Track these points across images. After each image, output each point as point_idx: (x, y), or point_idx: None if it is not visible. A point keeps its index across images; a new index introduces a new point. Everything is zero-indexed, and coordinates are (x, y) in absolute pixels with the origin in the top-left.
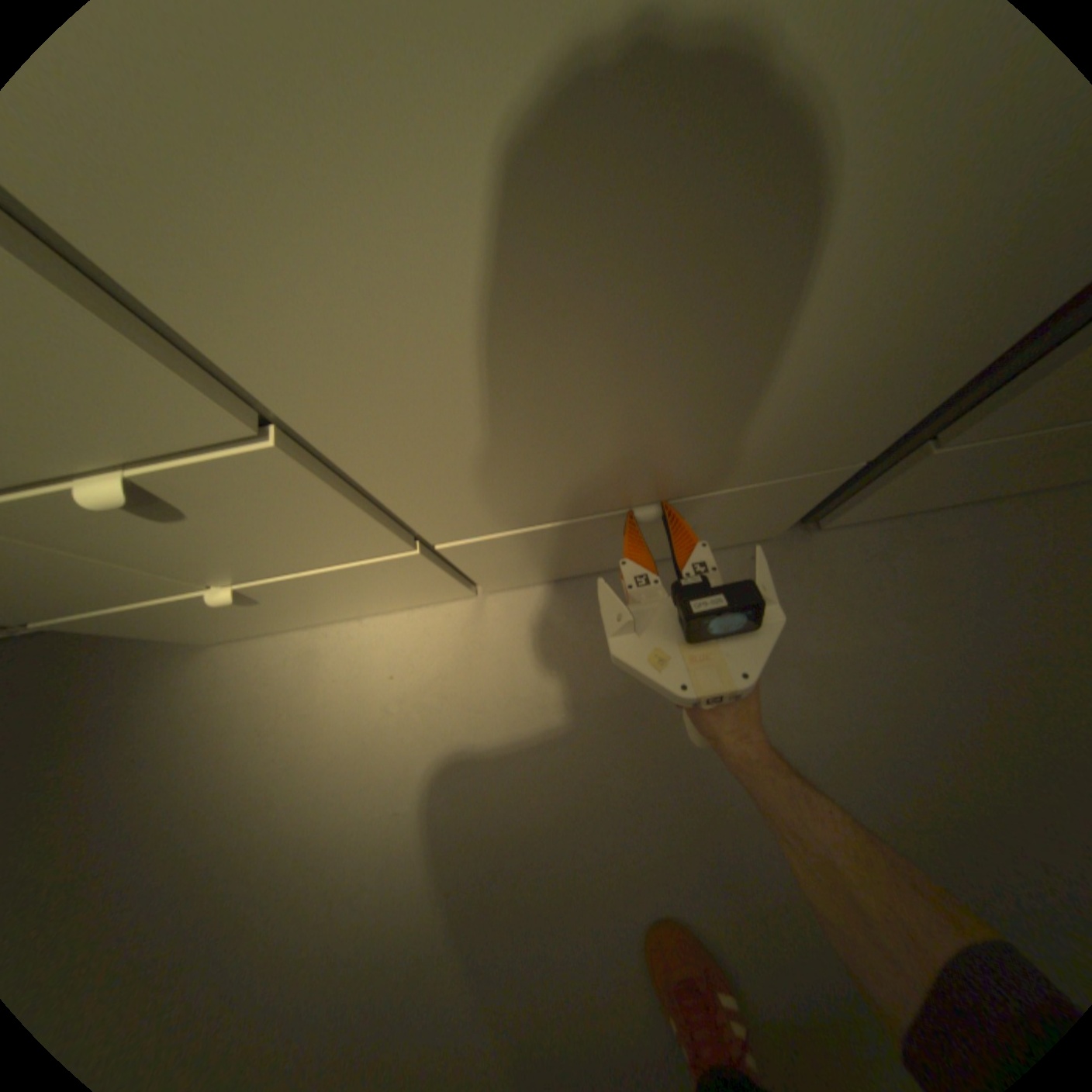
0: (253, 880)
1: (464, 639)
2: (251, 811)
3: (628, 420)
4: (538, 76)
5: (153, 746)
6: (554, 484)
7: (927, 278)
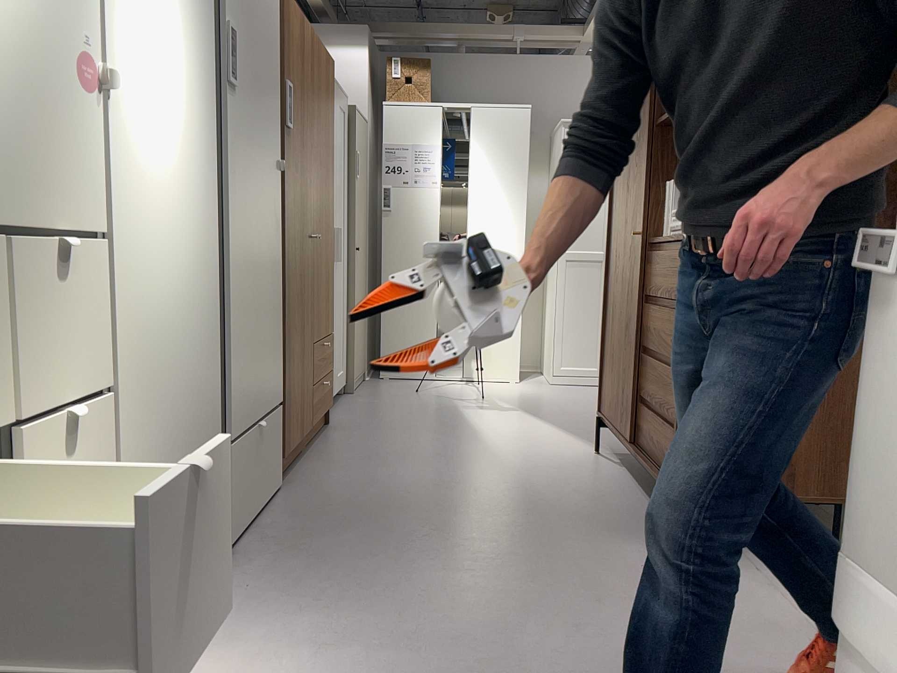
0: None
1: None
2: None
3: (167, 404)
4: (155, 299)
5: None
6: (154, 454)
7: (198, 351)
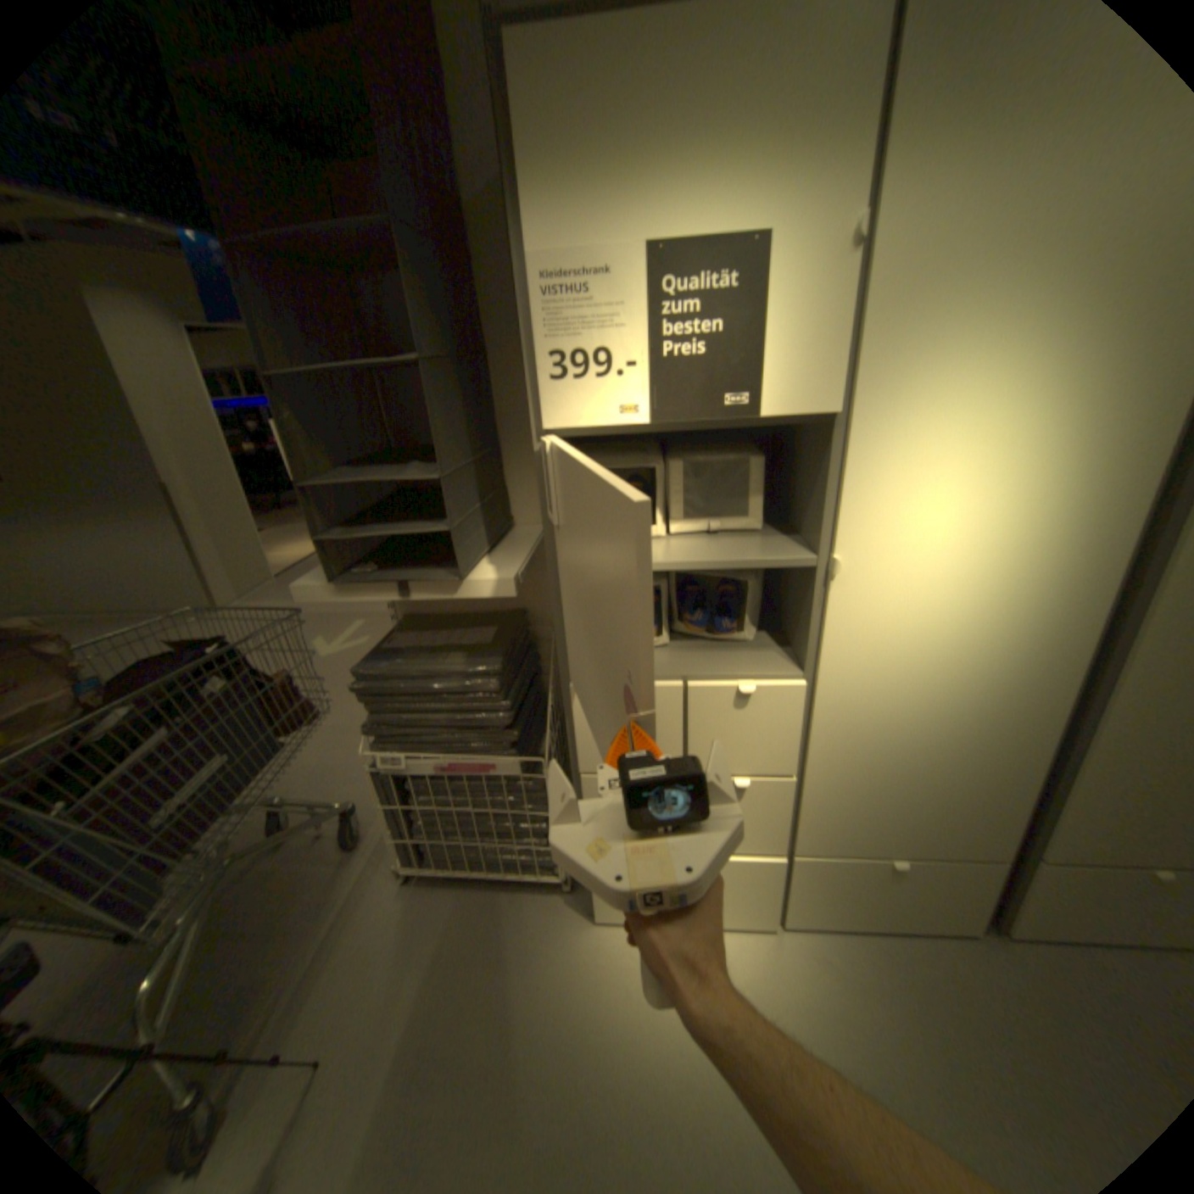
0: (621, 1103)
1: (770, 960)
2: (621, 1048)
3: (901, 804)
4: (899, 727)
5: (553, 983)
6: (866, 830)
7: (987, 776)
